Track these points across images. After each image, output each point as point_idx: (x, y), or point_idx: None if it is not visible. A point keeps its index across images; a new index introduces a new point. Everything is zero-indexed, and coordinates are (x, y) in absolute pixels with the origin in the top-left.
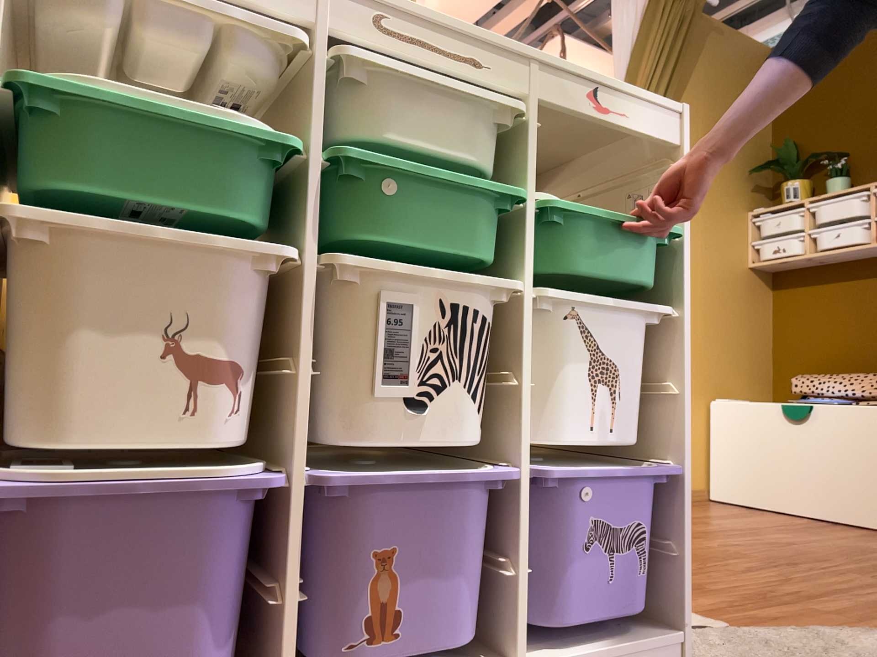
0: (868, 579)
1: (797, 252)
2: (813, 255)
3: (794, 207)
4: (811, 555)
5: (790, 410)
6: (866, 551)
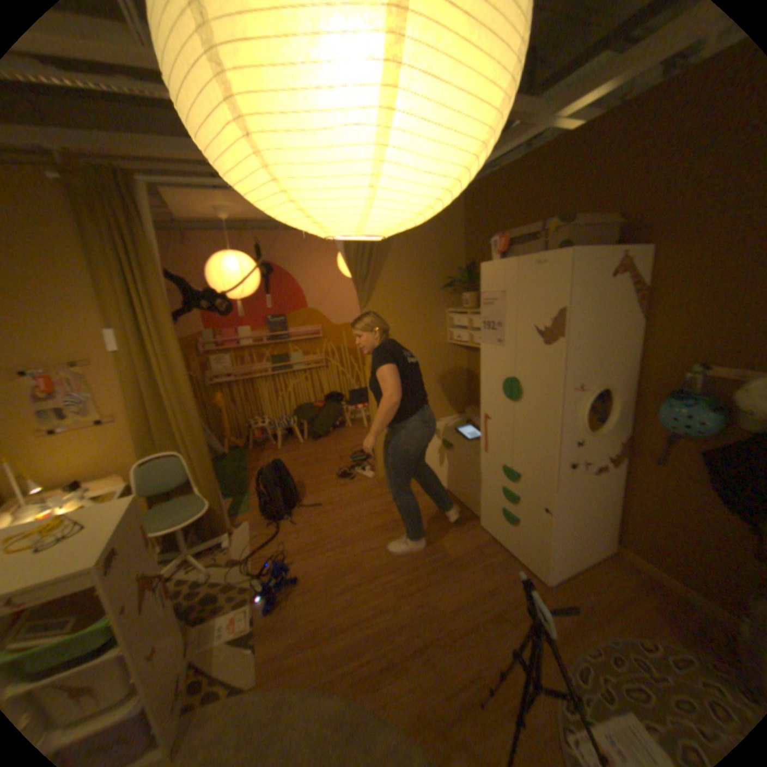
0: (391, 608)
1: (468, 342)
2: (474, 346)
3: (467, 312)
4: (396, 569)
5: (446, 447)
6: (432, 559)
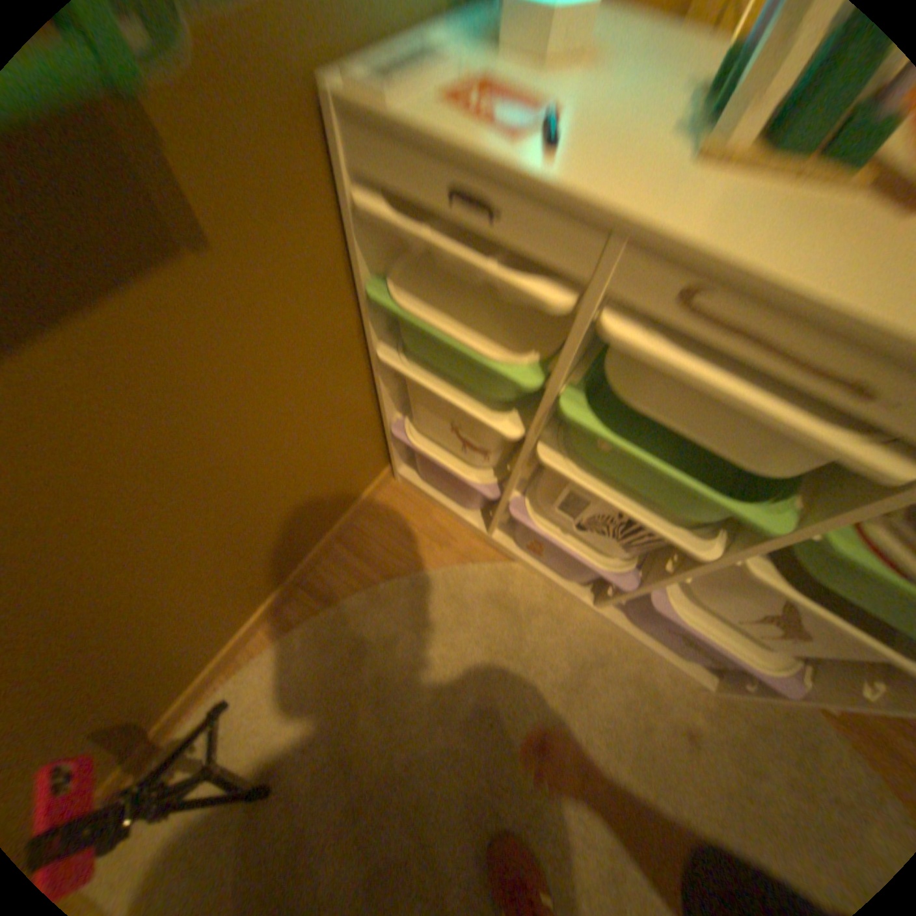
0: None
1: None
2: None
3: None
4: None
5: None
6: None
